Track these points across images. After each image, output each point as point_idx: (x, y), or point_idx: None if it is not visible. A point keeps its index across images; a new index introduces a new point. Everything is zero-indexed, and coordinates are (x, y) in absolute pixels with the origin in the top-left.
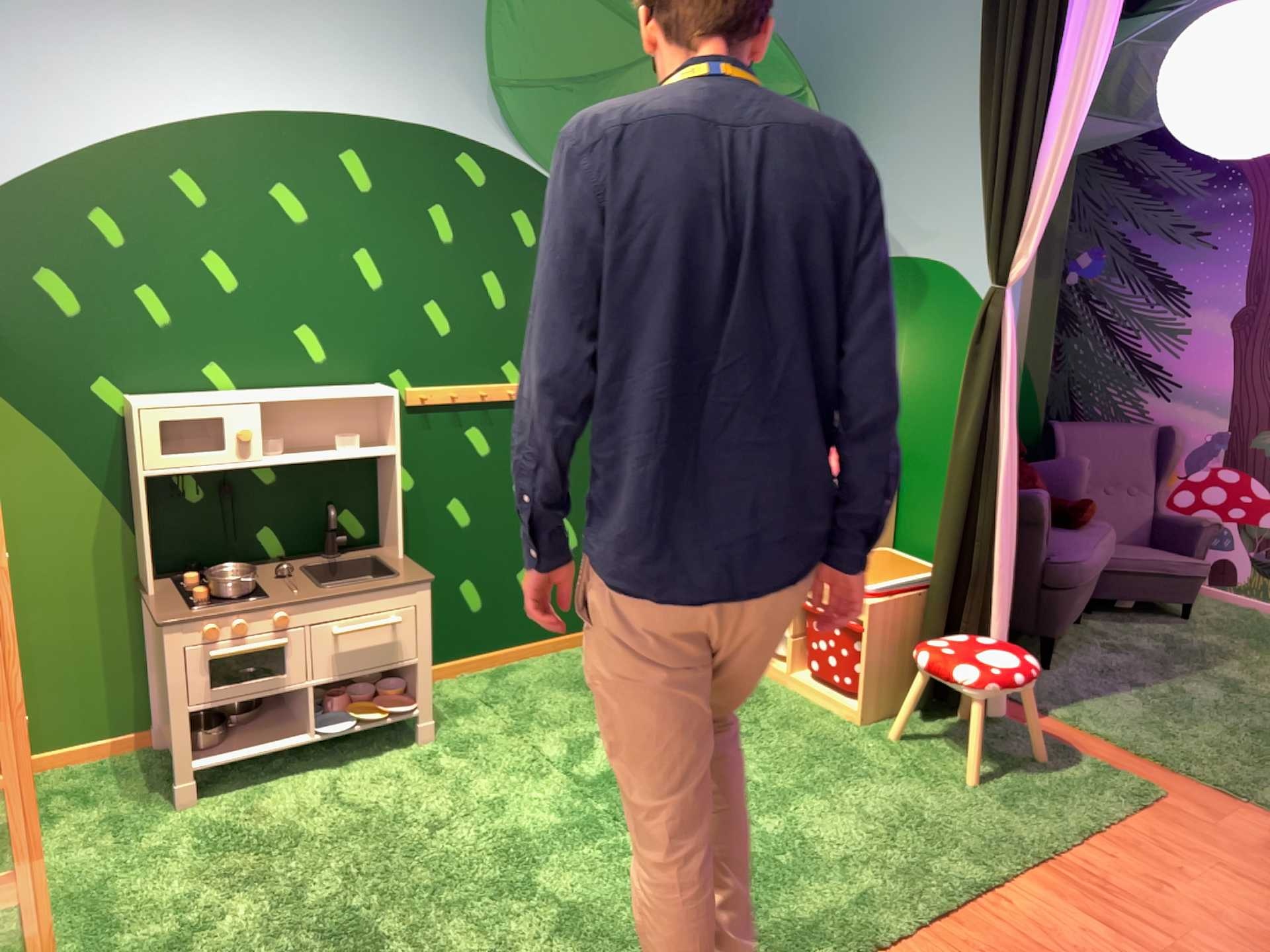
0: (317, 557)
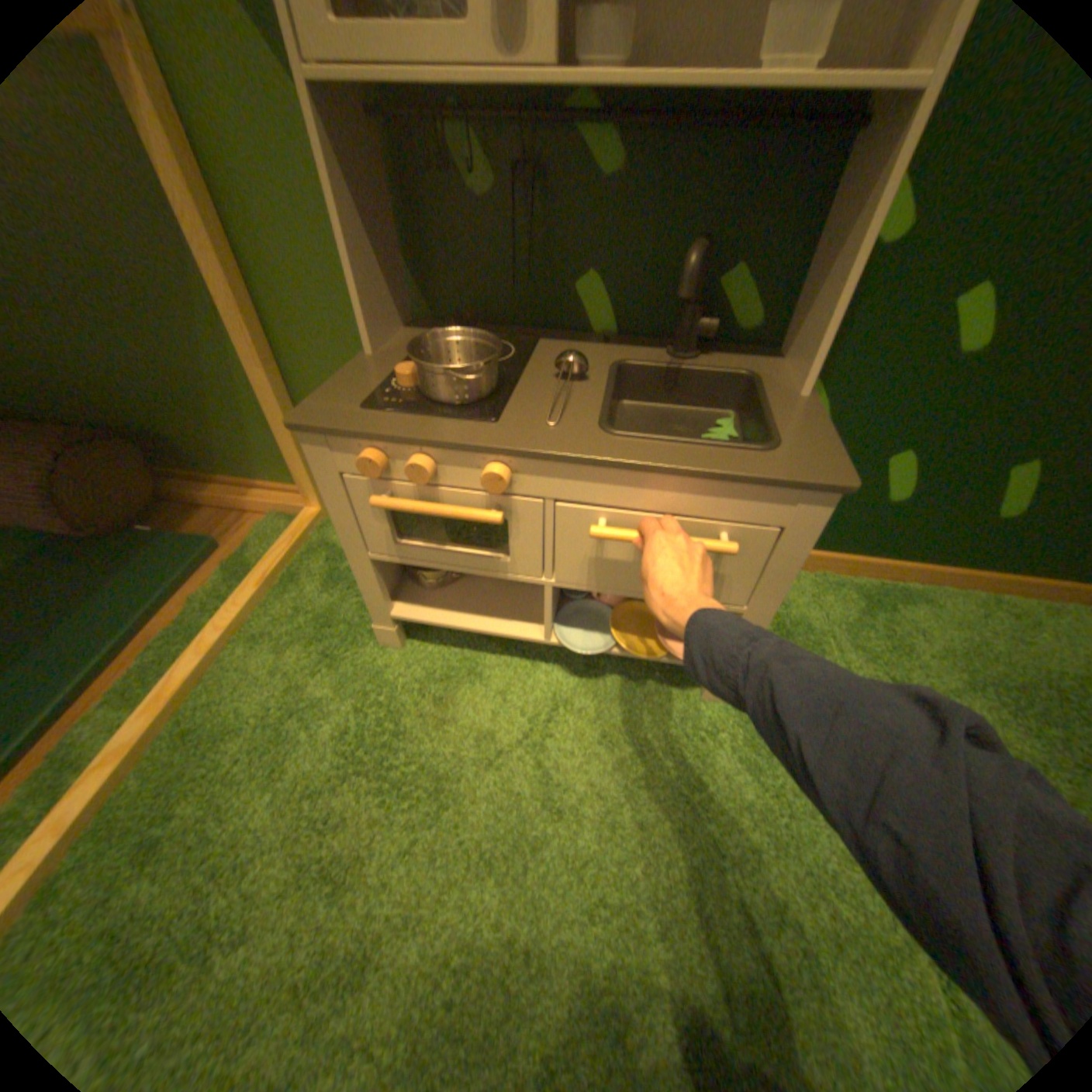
0: (660, 351)
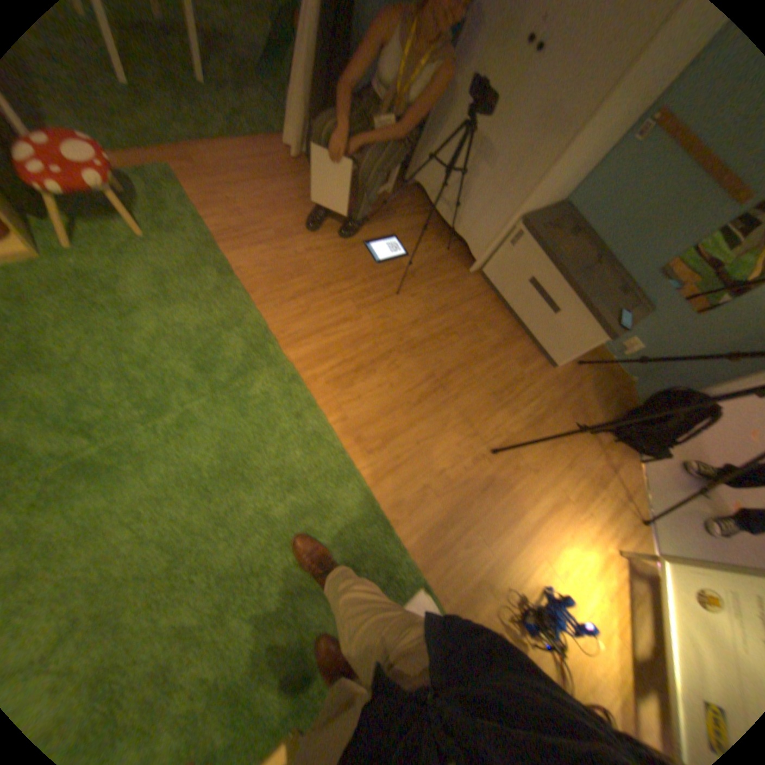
0: None
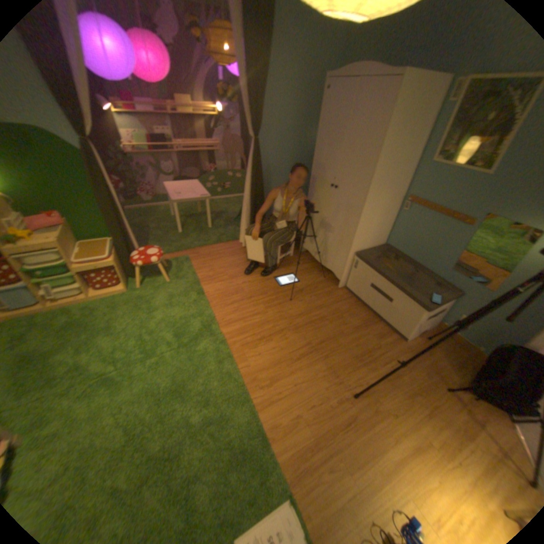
0: None
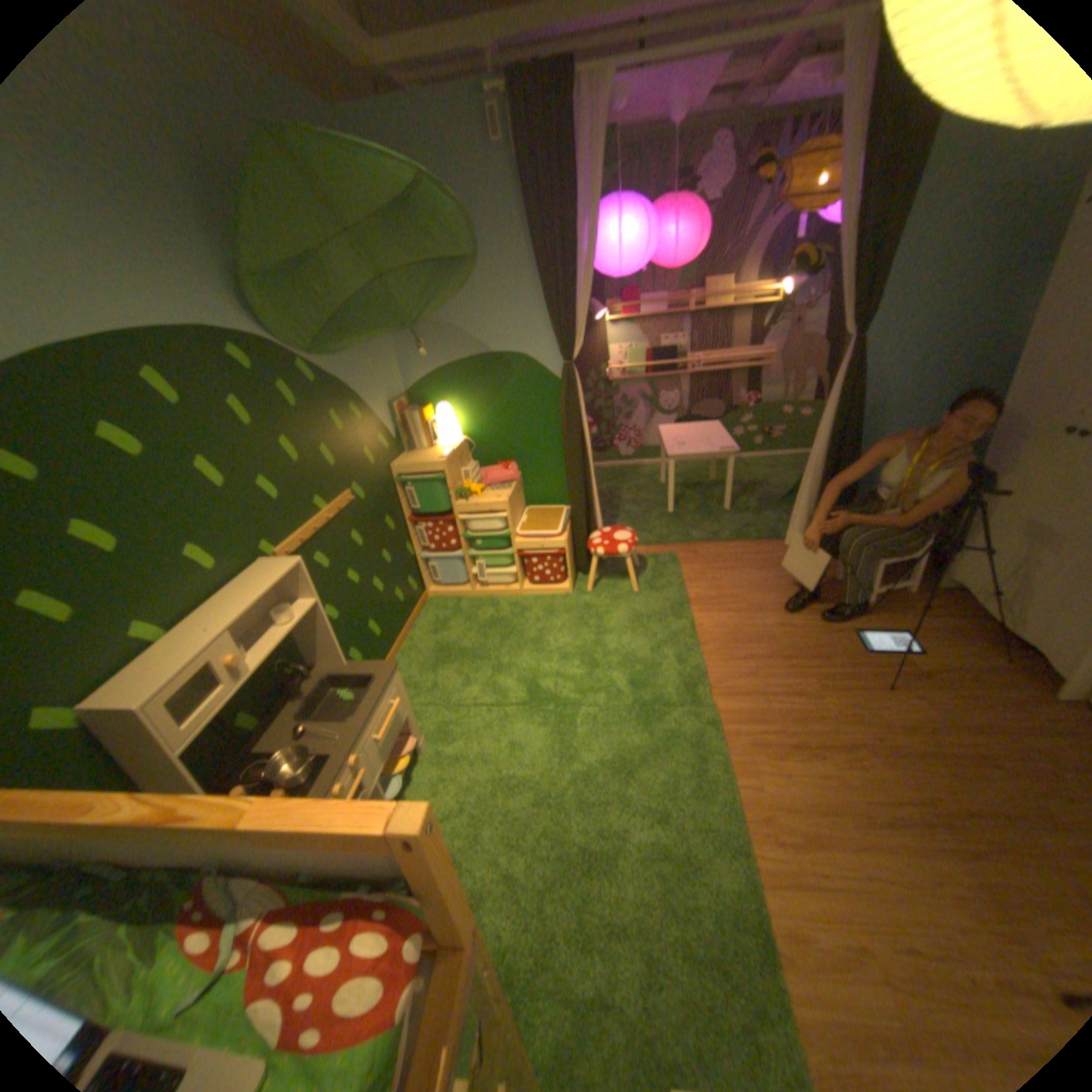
0: (285, 705)
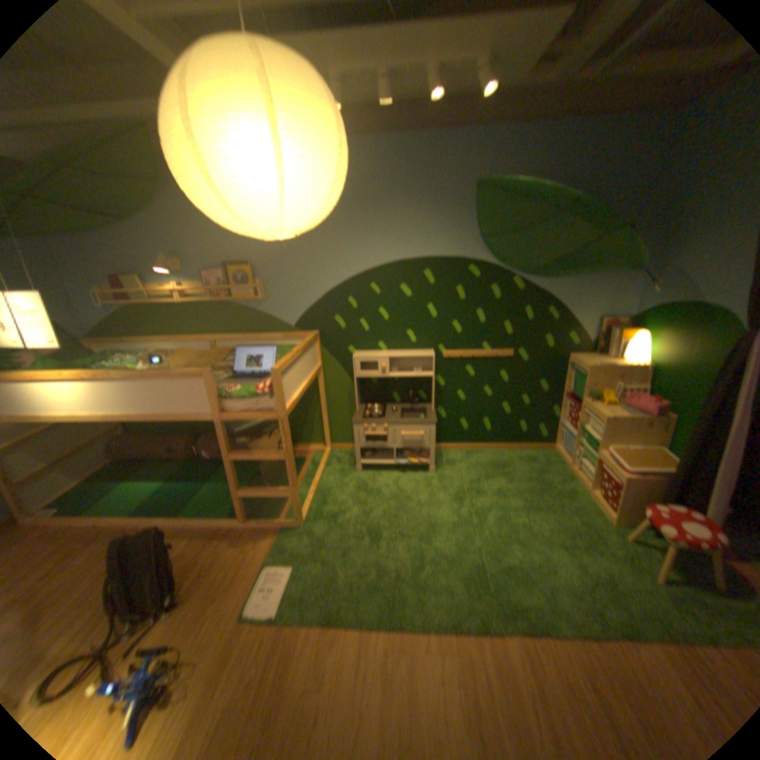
0: (408, 404)
